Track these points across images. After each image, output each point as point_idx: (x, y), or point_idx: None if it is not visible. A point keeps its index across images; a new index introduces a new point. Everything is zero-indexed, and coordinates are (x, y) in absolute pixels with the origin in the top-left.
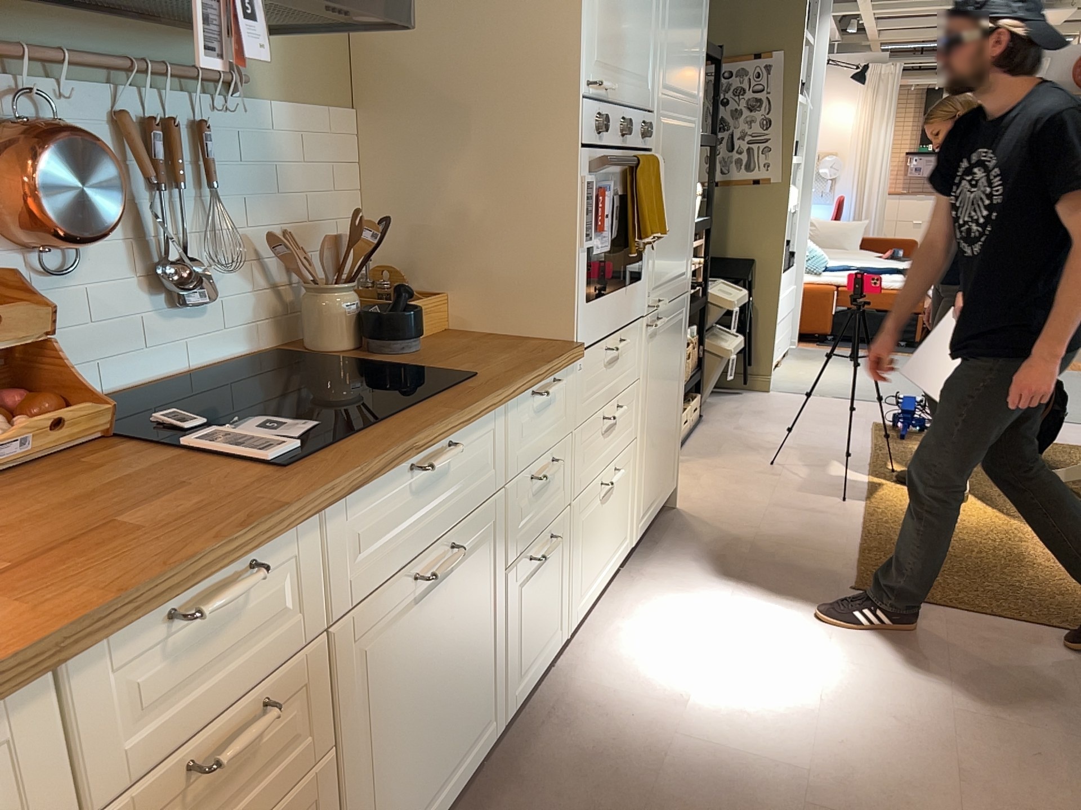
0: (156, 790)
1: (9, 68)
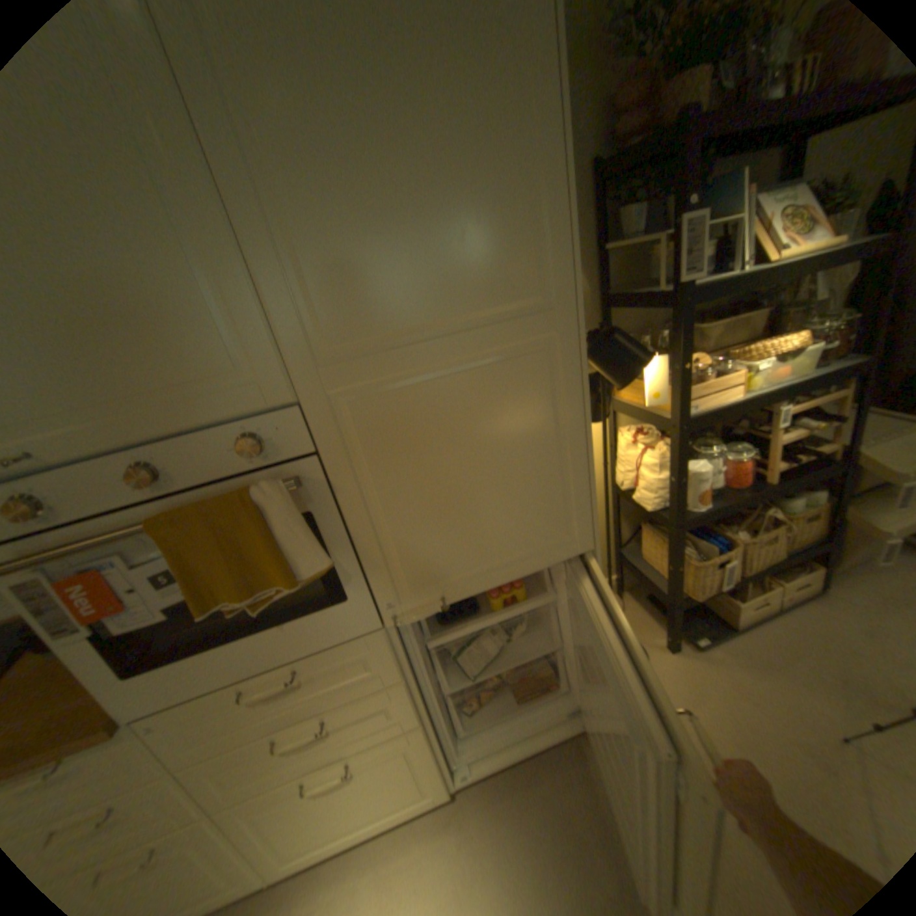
0: None
1: None
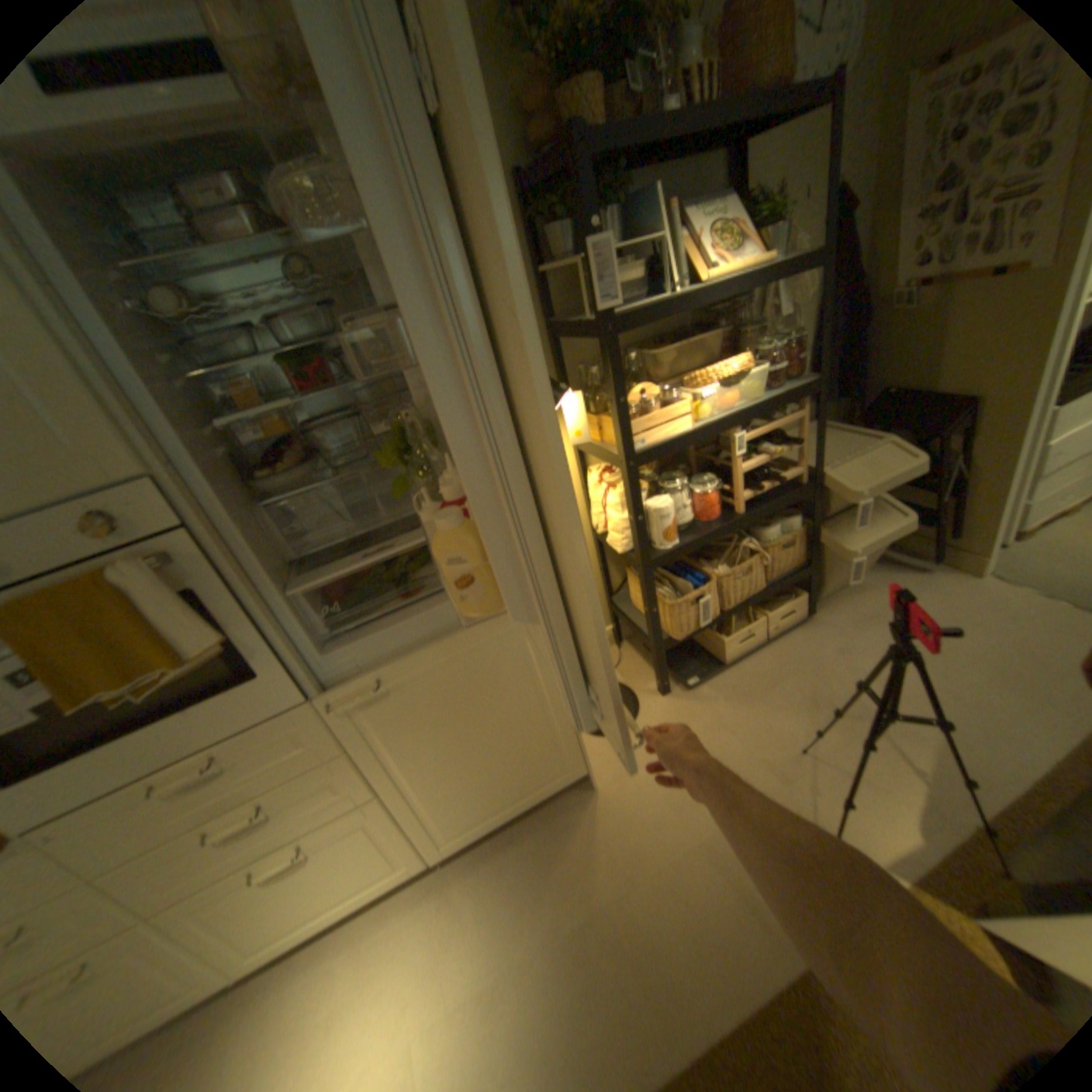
0: None
1: None
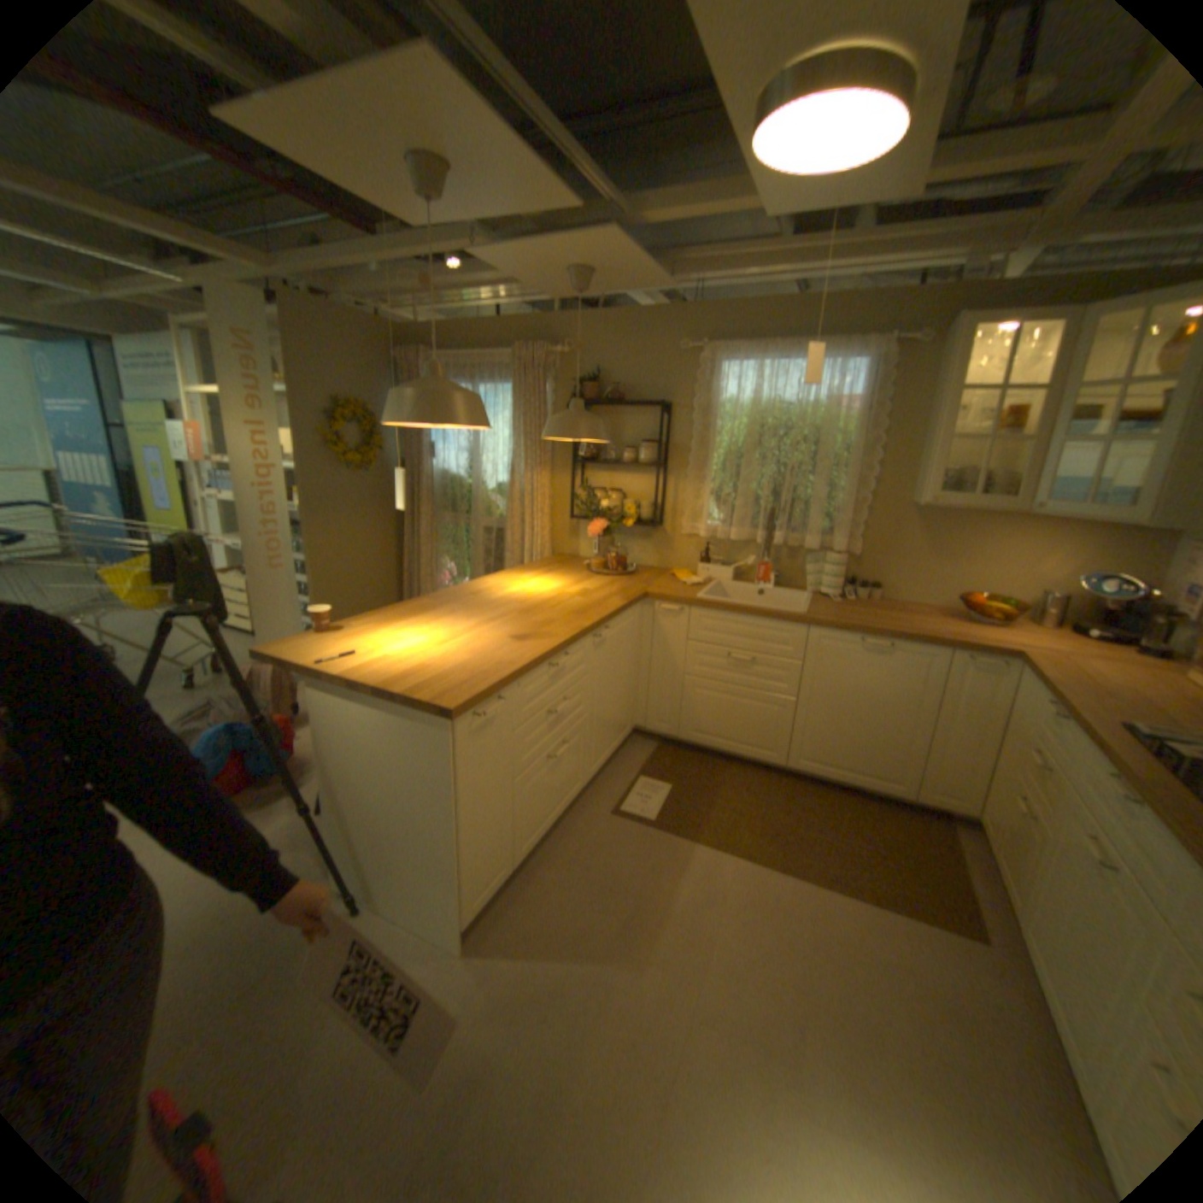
0: (1038, 748)
1: None
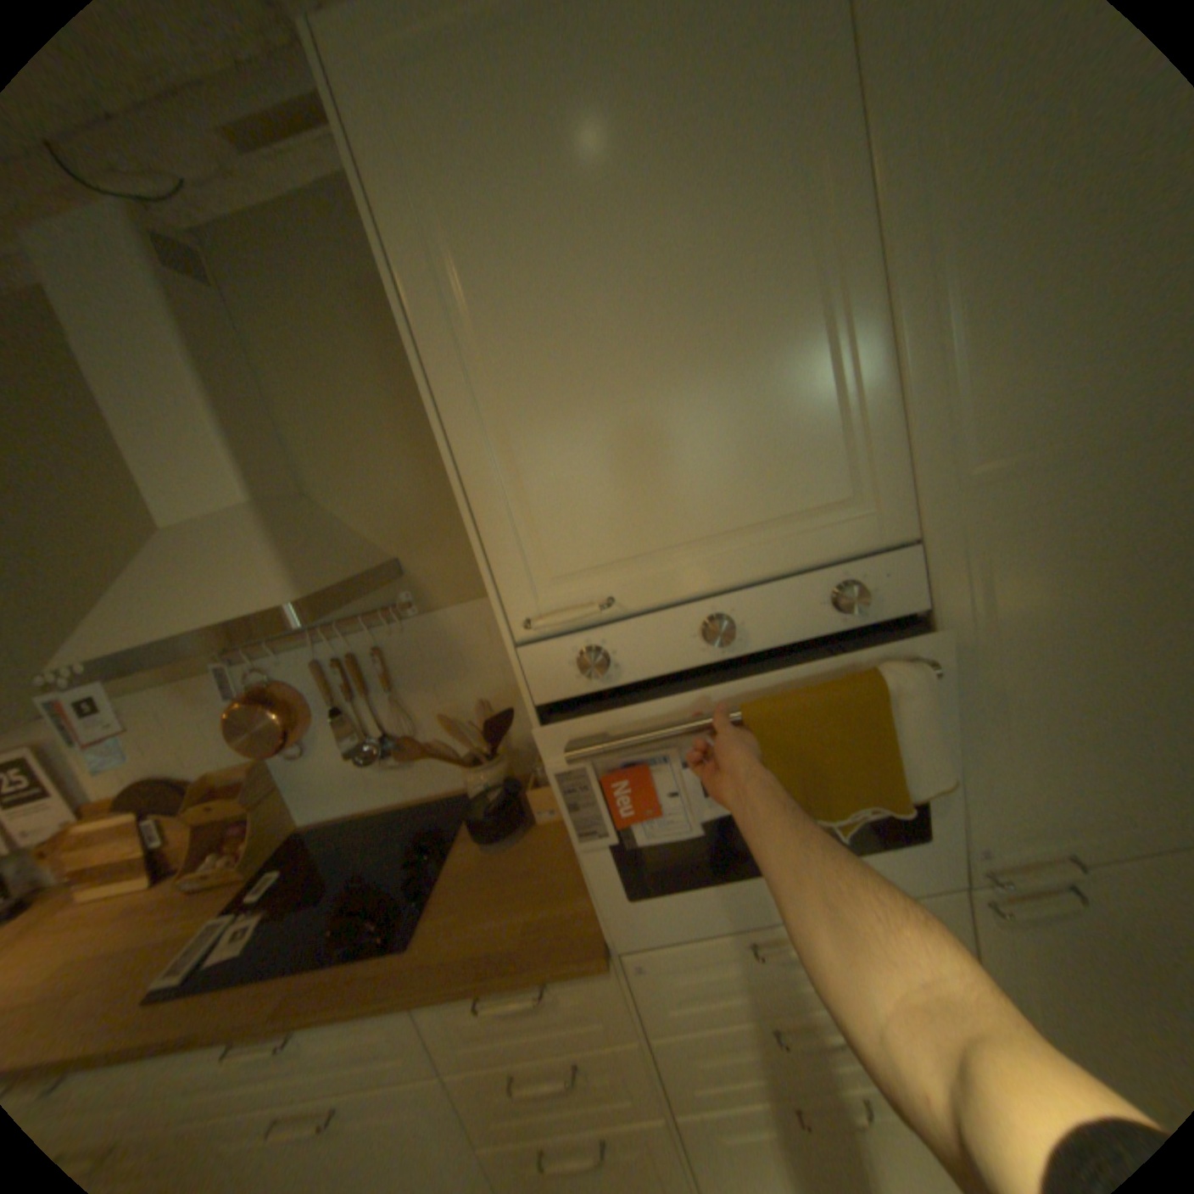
0: None
1: (251, 657)
